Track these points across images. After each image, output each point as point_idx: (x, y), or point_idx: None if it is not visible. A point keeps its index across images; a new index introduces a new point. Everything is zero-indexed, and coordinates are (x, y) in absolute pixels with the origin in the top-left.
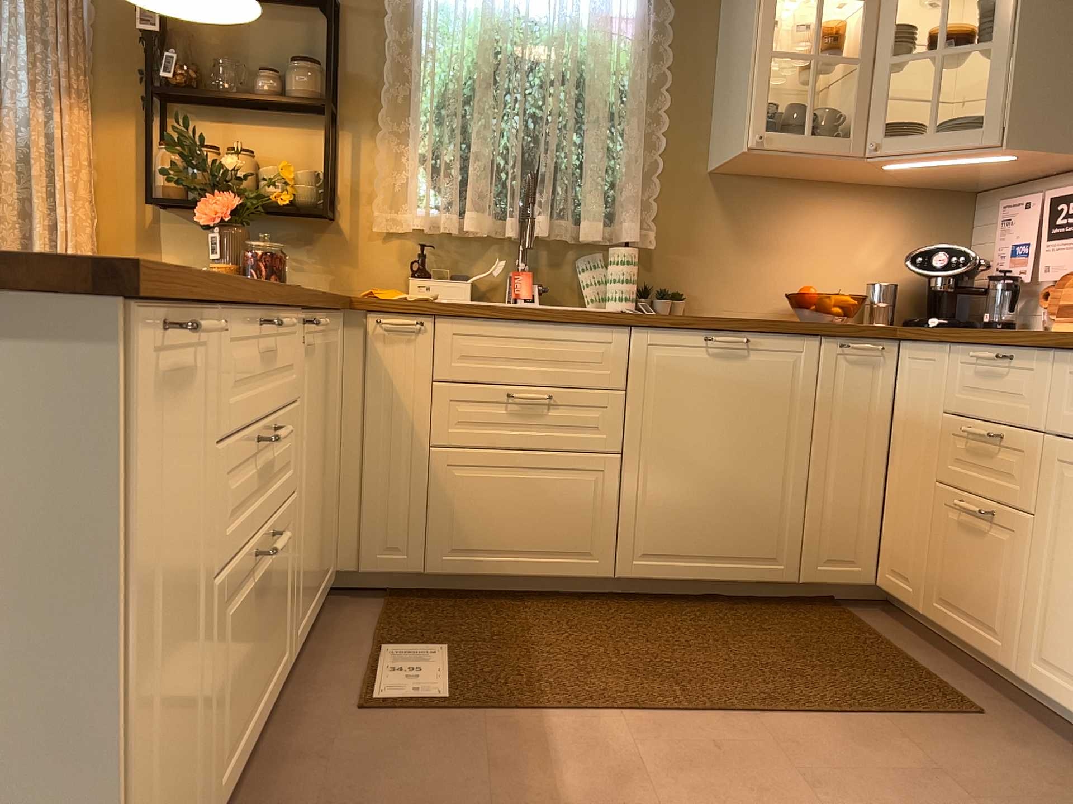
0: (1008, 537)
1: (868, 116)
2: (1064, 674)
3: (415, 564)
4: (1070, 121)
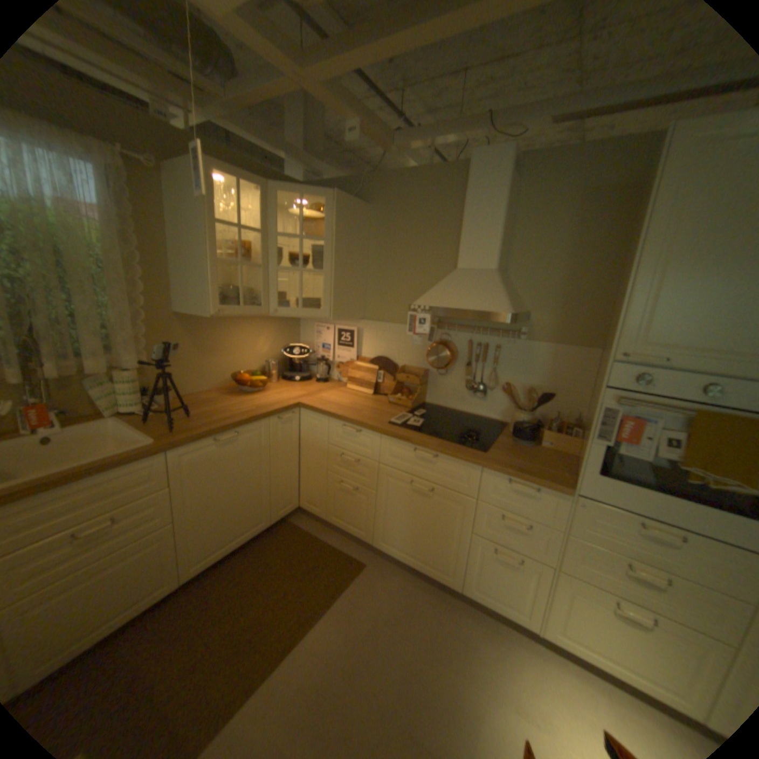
0: (364, 497)
1: (267, 295)
2: (392, 546)
3: None
4: (349, 307)
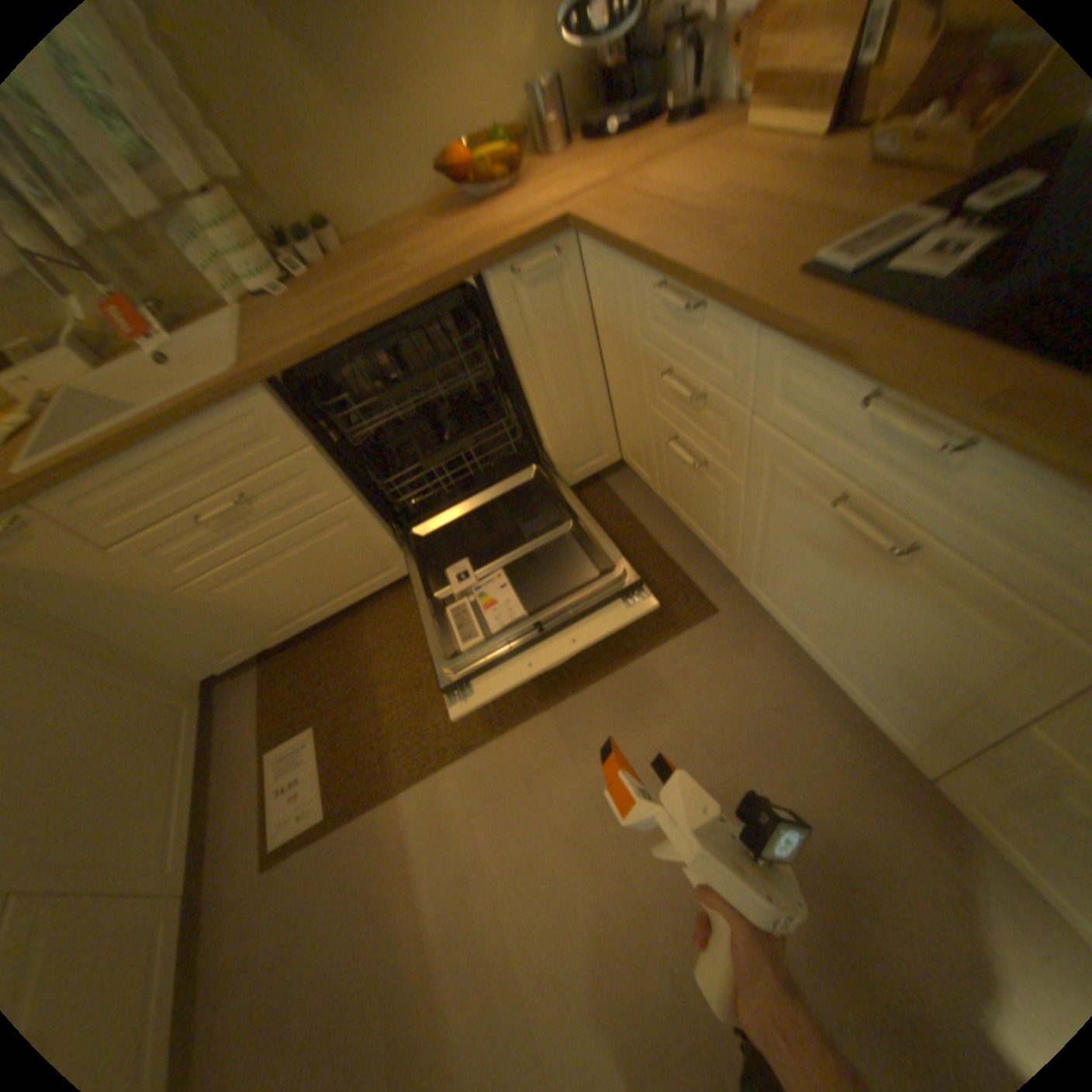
0: (720, 486)
1: None
2: (776, 605)
3: (254, 649)
4: None
